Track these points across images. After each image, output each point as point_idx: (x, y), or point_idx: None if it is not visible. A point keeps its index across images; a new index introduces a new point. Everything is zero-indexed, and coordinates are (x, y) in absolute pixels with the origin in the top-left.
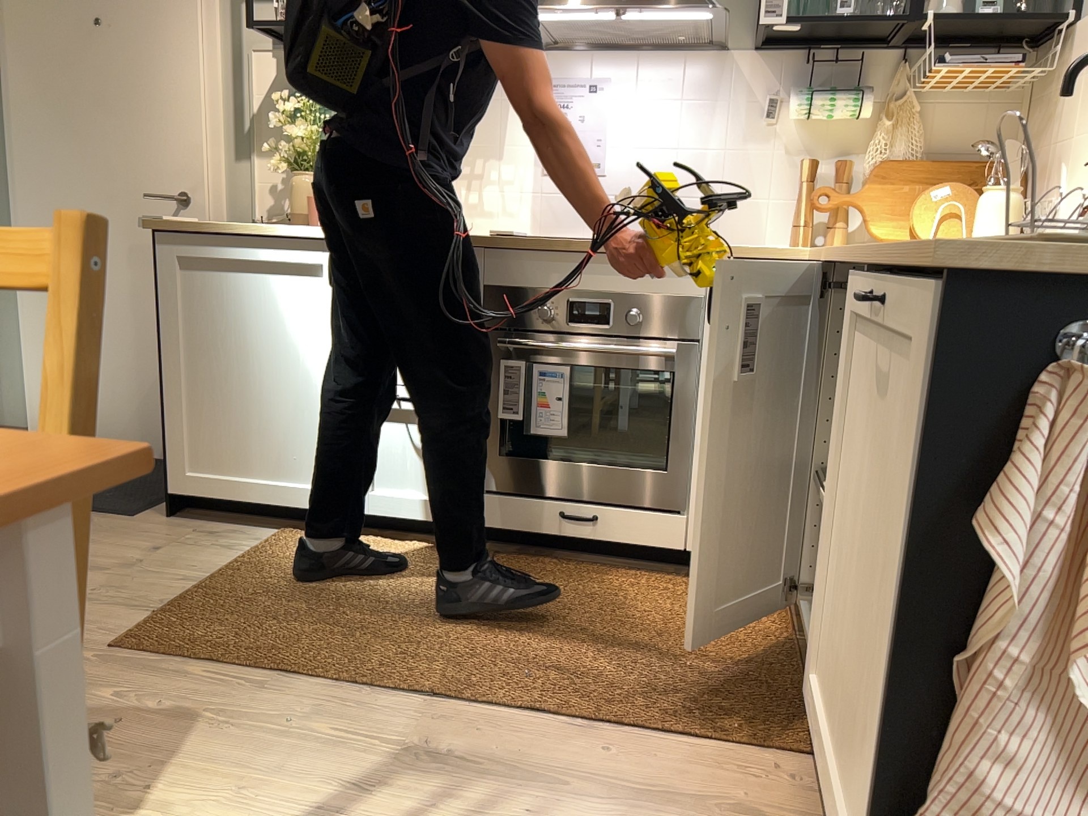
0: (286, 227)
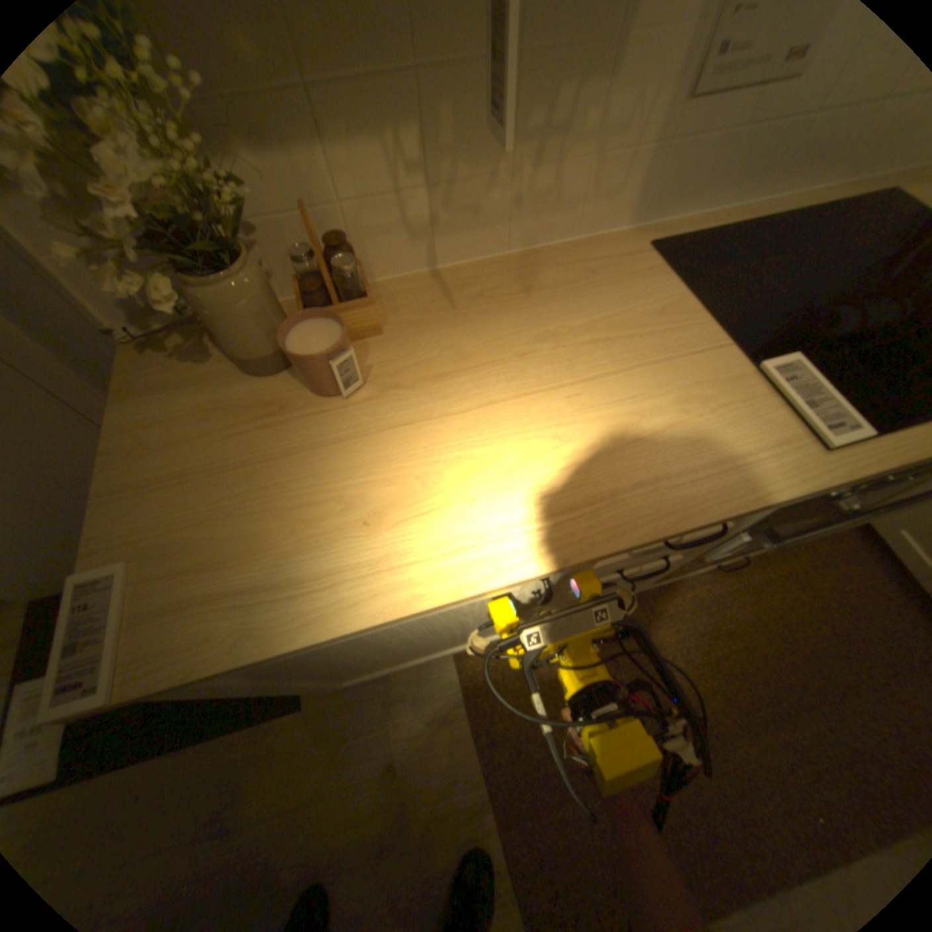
0: (442, 593)
